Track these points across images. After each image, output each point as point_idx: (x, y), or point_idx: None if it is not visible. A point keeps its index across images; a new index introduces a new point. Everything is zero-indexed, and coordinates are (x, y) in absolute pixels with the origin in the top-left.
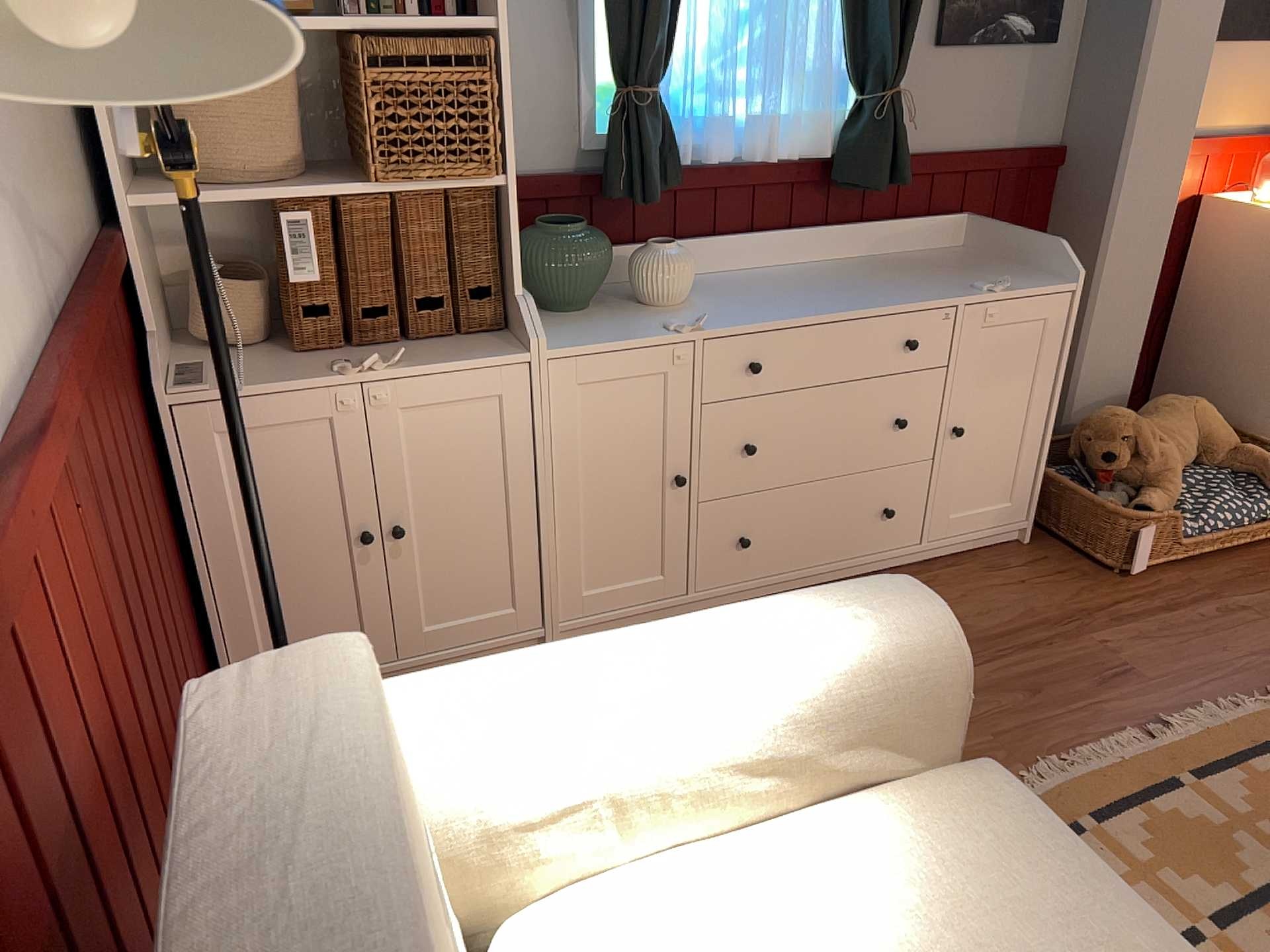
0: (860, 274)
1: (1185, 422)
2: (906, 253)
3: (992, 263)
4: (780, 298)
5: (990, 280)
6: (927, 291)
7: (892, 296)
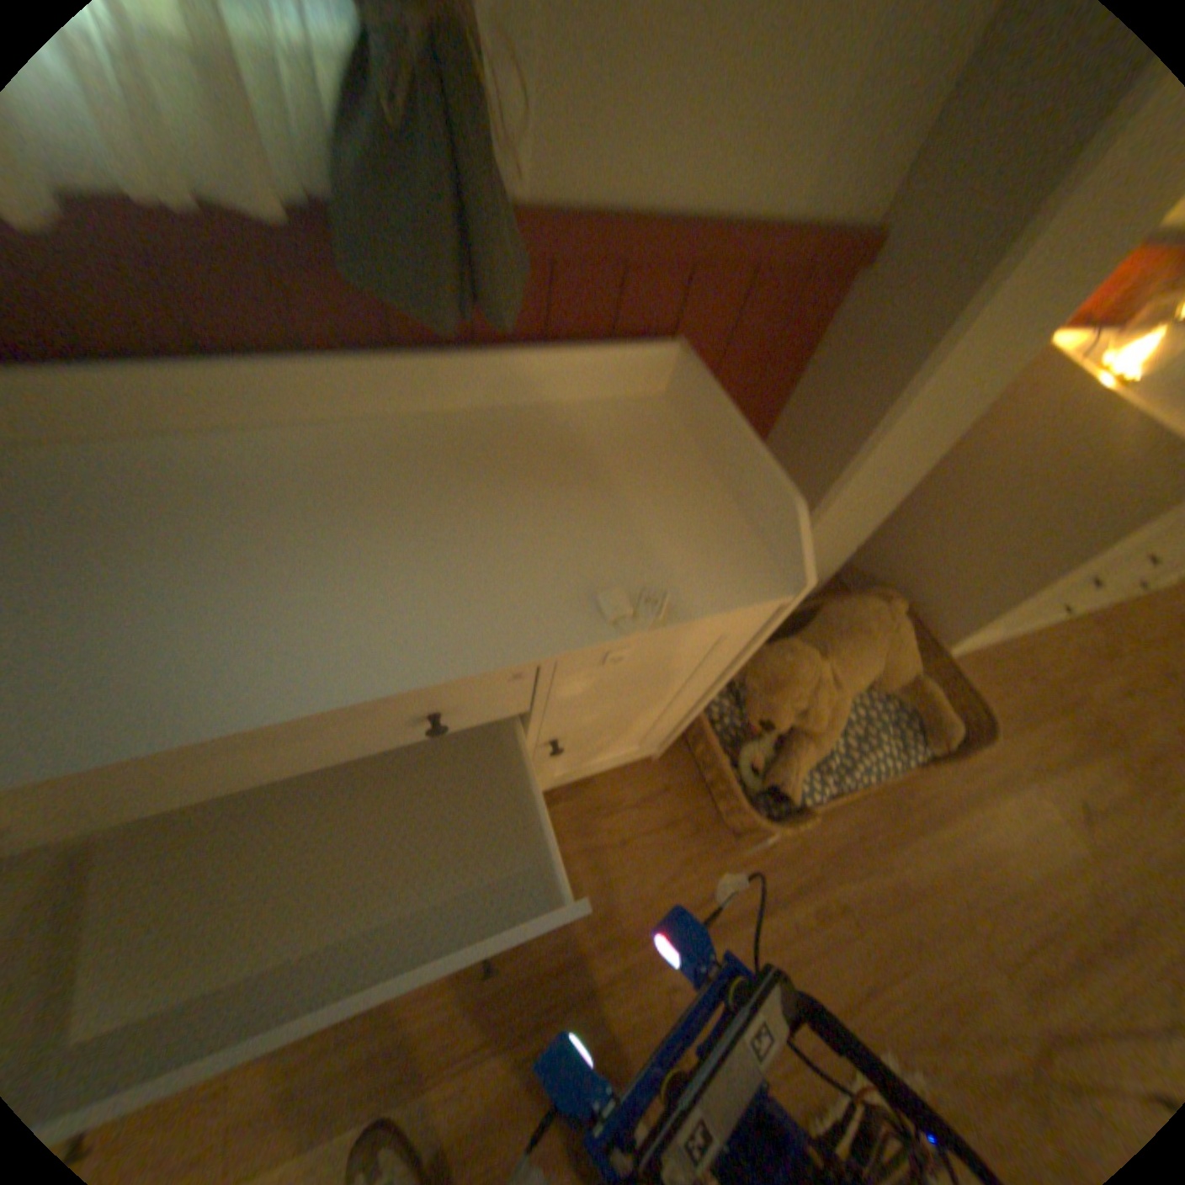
0: (414, 485)
1: (869, 655)
2: (555, 402)
3: (681, 469)
4: (133, 598)
5: (639, 564)
6: (496, 597)
7: (407, 618)
